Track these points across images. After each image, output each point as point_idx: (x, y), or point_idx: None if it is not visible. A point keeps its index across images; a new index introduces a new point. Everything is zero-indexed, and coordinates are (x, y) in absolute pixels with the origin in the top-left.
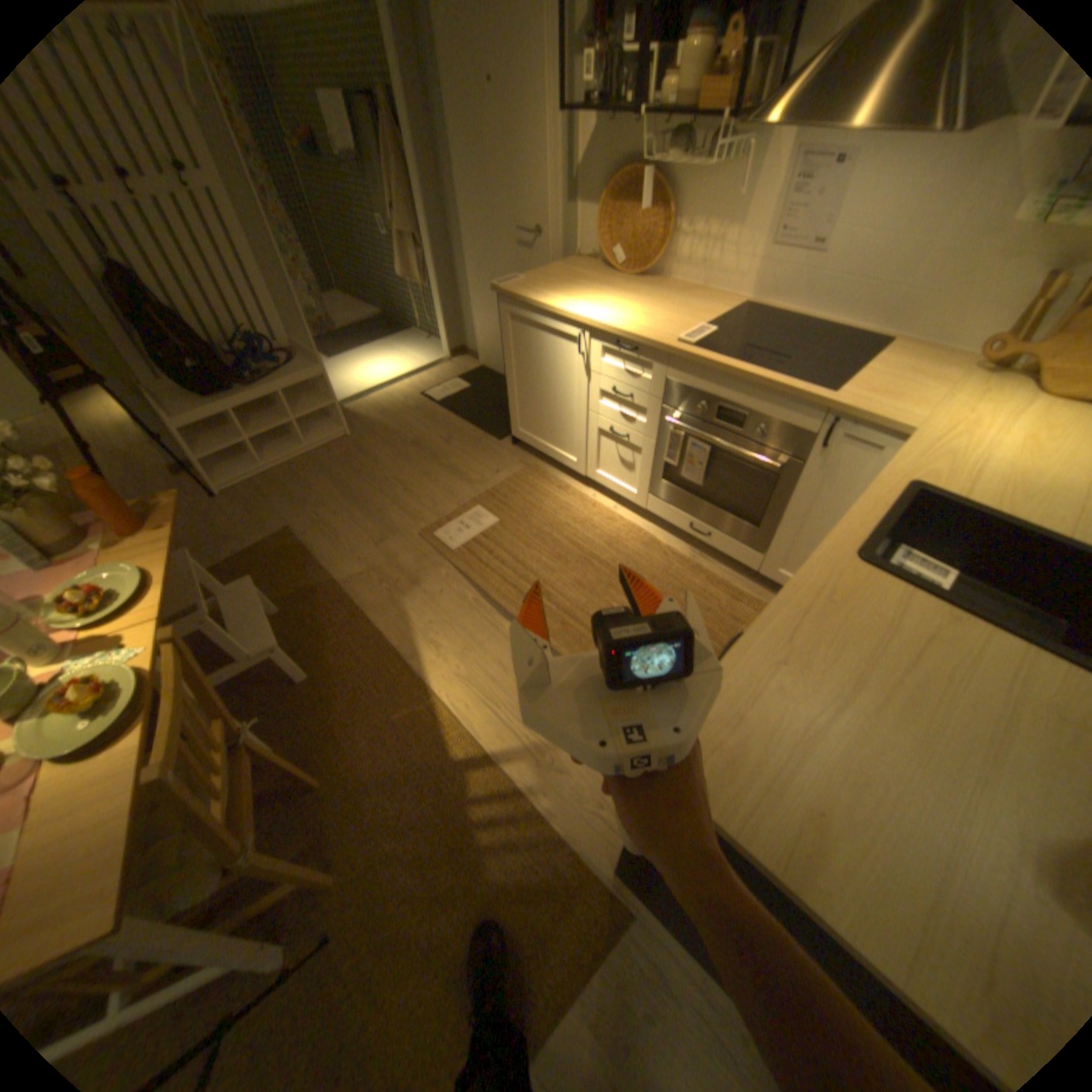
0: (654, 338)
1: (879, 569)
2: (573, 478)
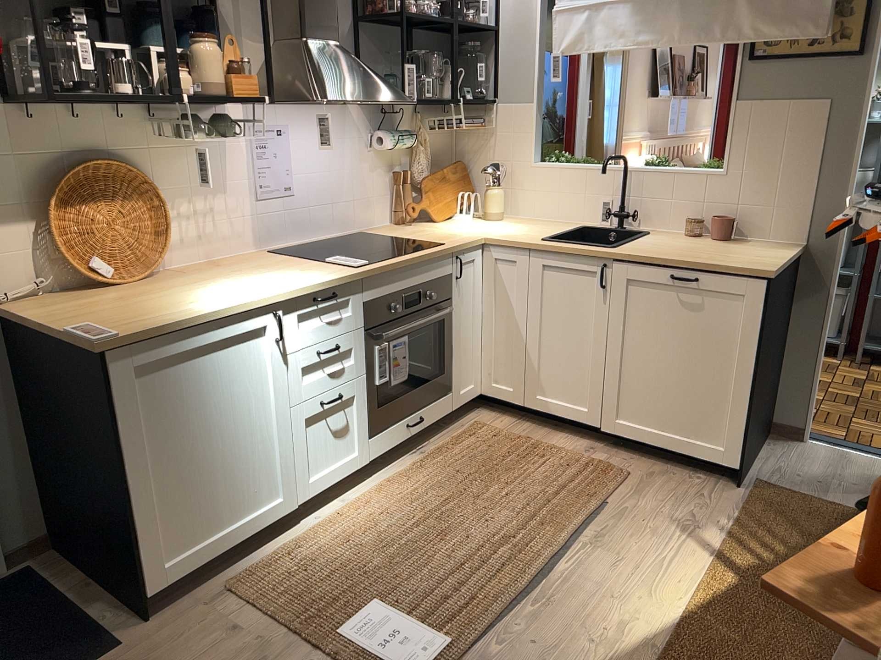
0: (345, 273)
1: (619, 245)
2: (273, 538)
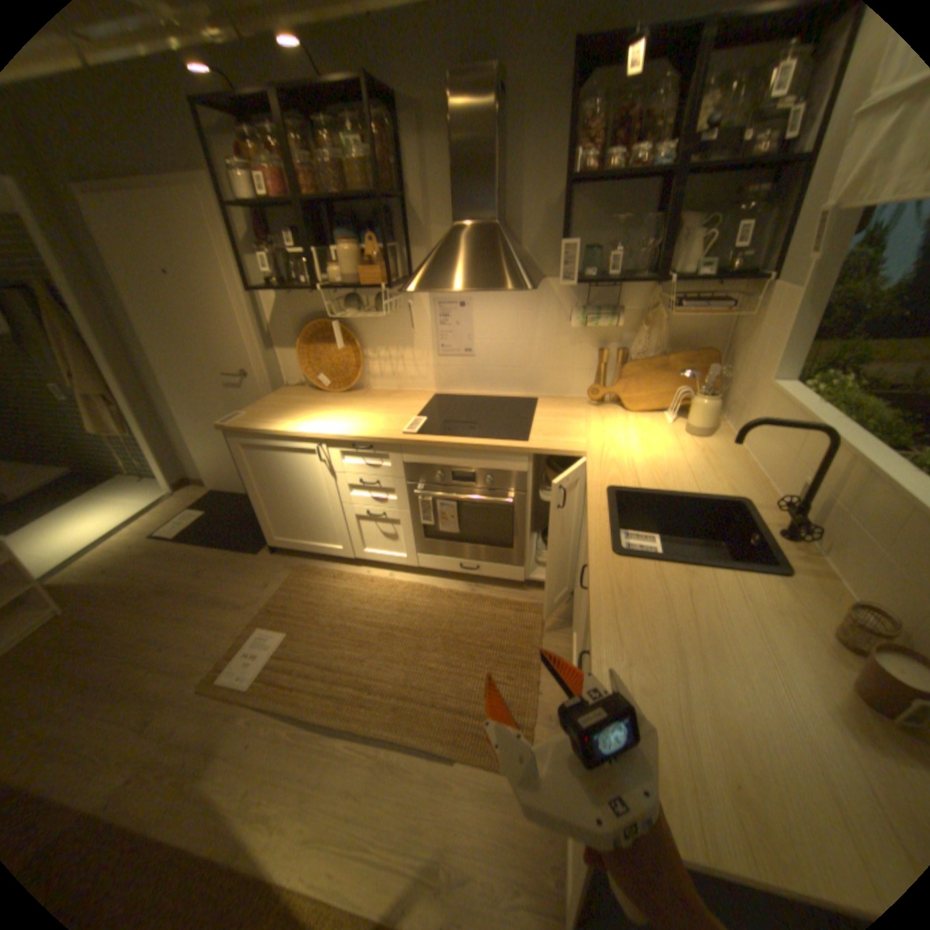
0: (384, 436)
1: (631, 558)
2: (343, 563)
